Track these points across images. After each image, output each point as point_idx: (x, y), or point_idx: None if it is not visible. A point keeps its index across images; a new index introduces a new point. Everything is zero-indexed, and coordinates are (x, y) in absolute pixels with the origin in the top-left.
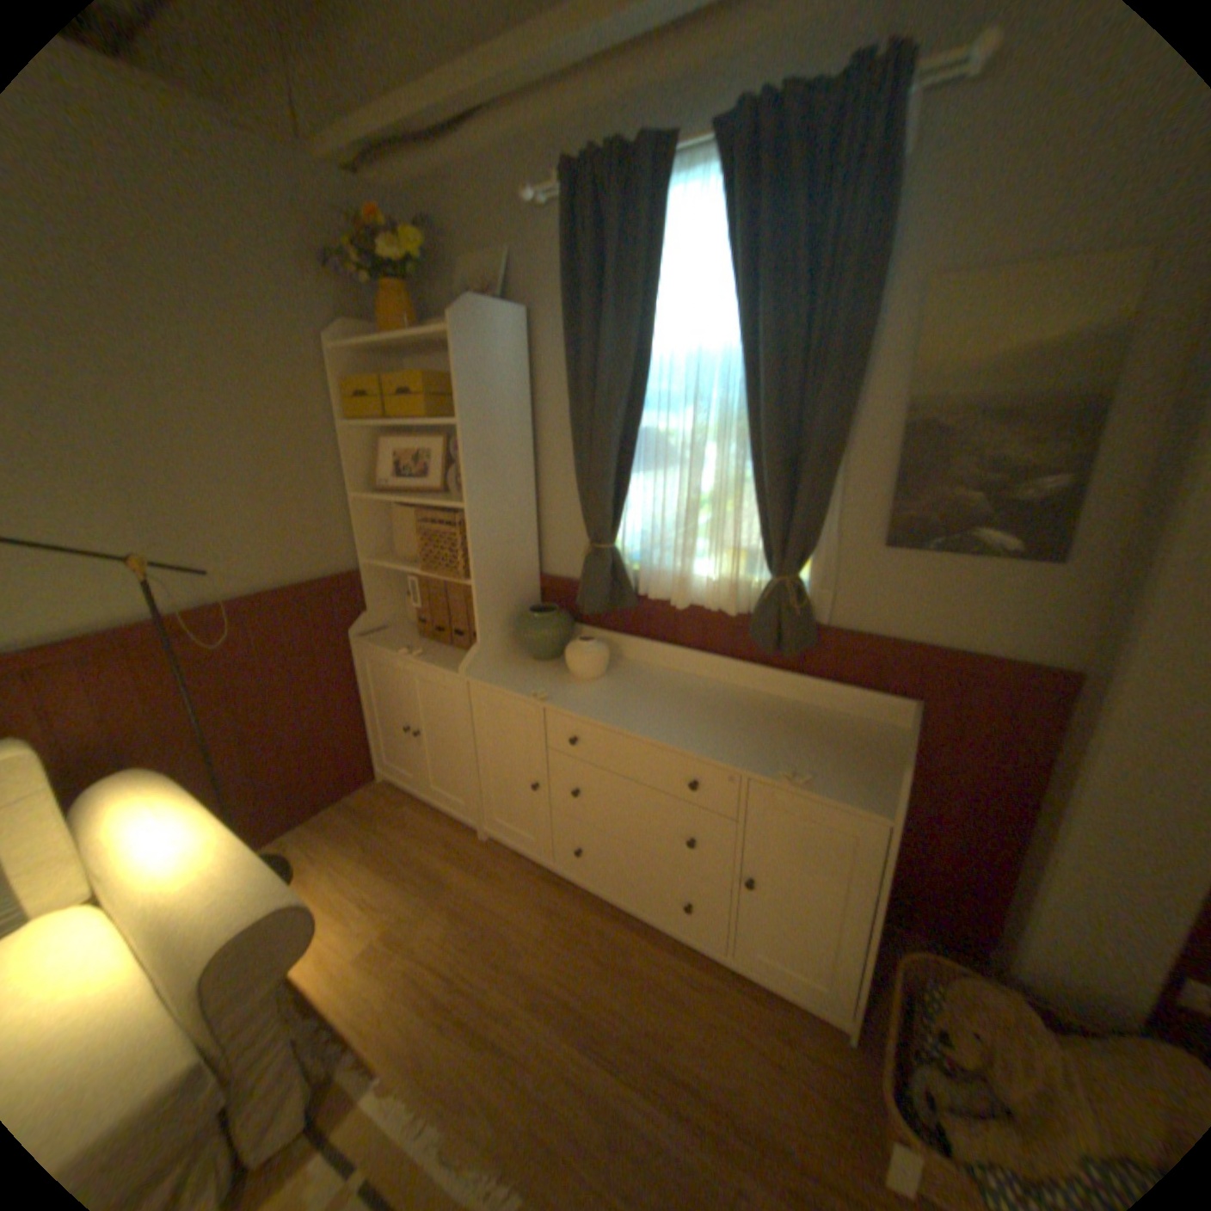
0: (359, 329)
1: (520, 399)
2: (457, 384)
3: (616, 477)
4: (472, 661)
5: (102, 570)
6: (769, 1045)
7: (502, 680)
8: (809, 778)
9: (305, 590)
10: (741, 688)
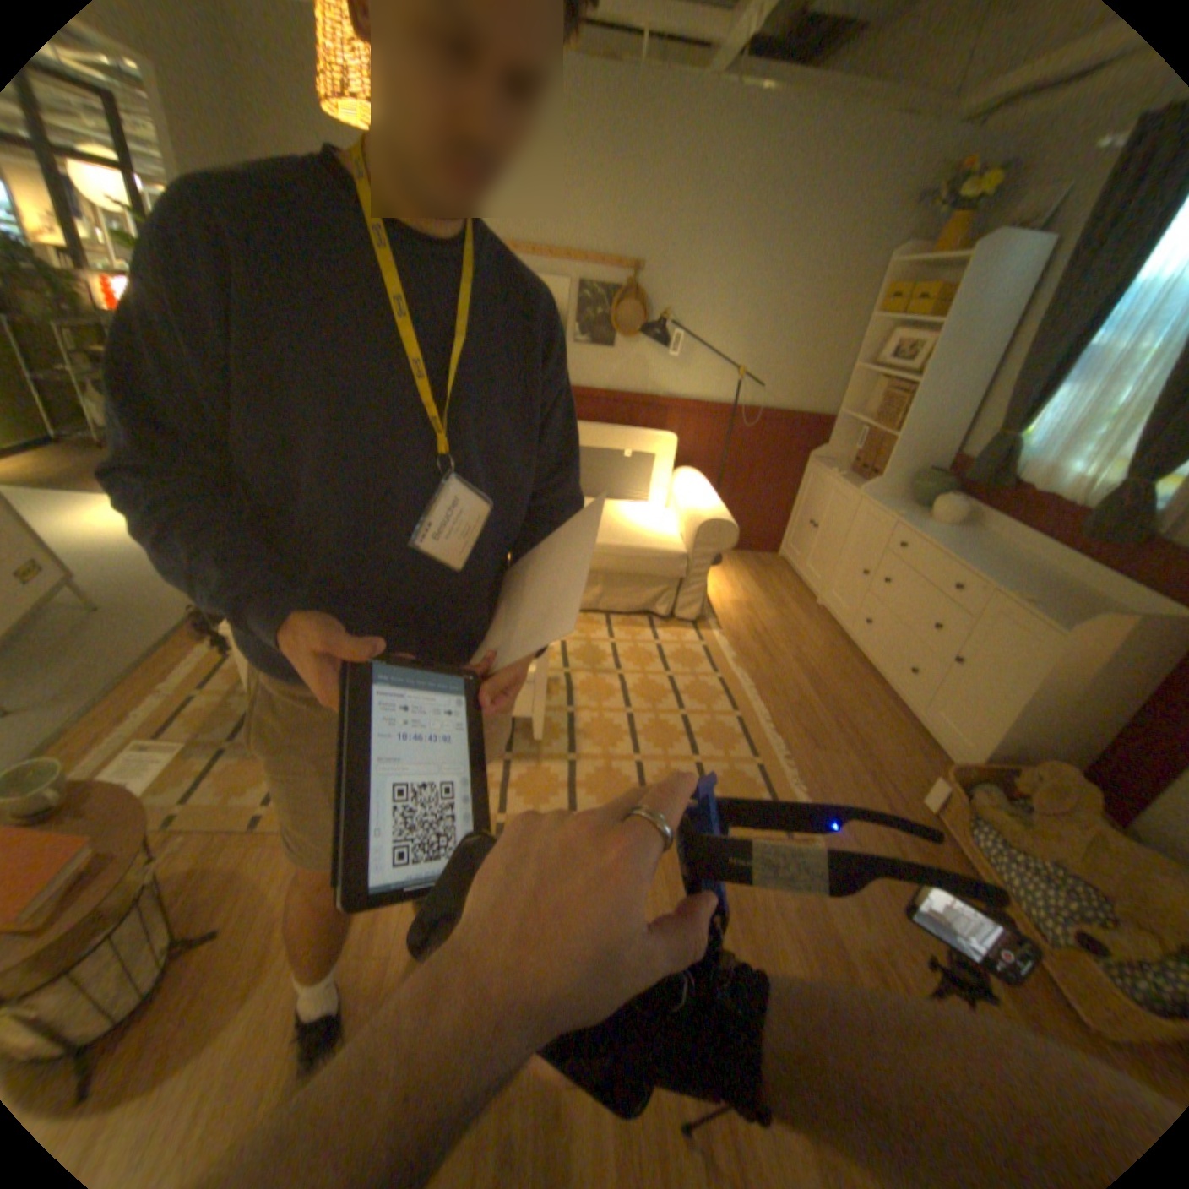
0: (920, 250)
1: (1010, 312)
2: (965, 296)
3: (1046, 381)
4: (870, 487)
5: (724, 375)
6: (912, 751)
7: (882, 503)
8: (1034, 600)
9: (800, 418)
10: (1059, 572)
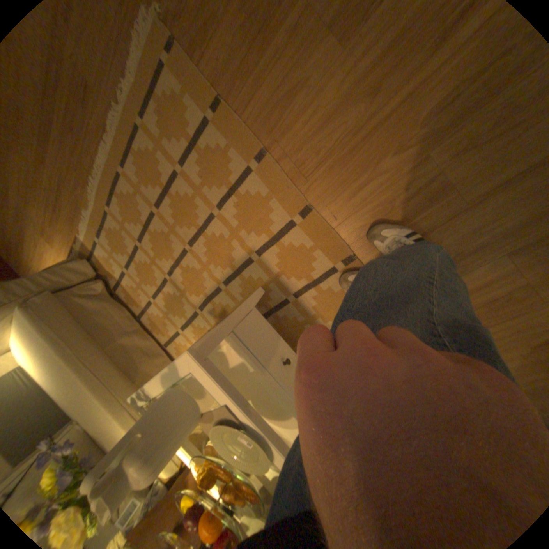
0: None
1: None
2: None
3: None
4: None
5: None
6: None
7: None
8: None
9: None
10: None
